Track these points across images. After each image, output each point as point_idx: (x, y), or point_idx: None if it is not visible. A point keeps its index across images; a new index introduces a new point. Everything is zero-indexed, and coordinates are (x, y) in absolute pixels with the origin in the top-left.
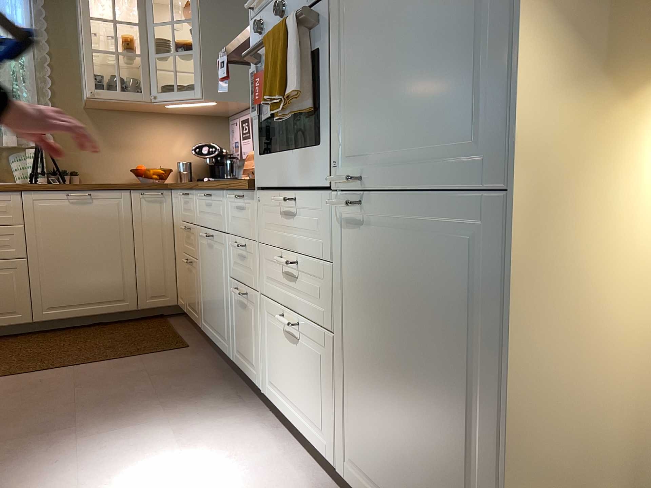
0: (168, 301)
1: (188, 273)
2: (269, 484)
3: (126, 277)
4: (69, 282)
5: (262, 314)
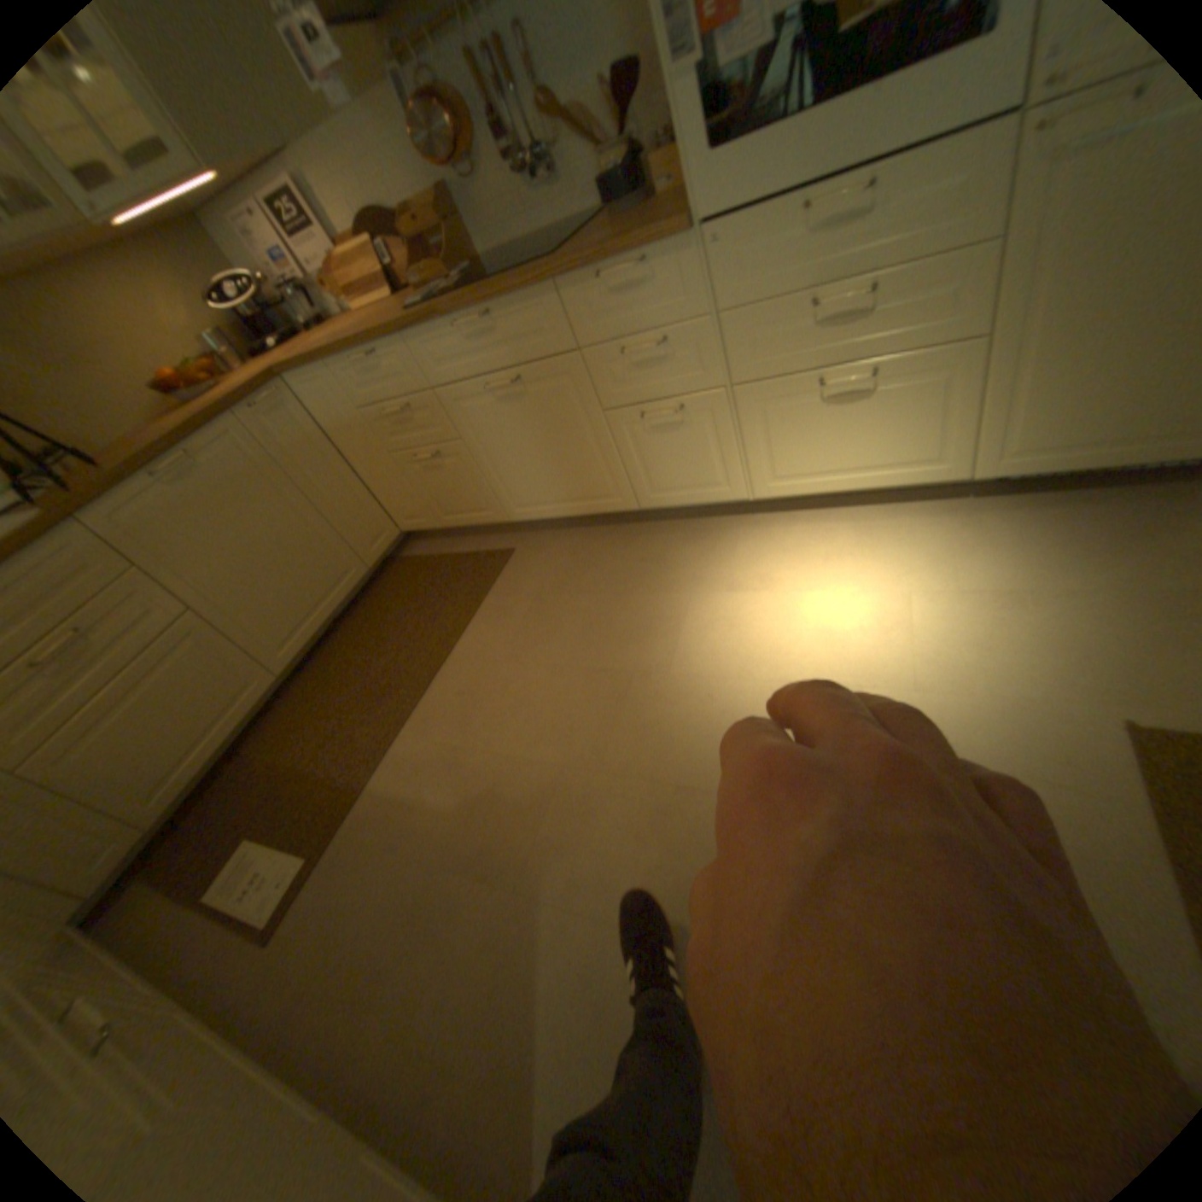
0: (391, 534)
1: (427, 474)
2: (890, 542)
3: (328, 538)
4: (272, 596)
5: (739, 407)
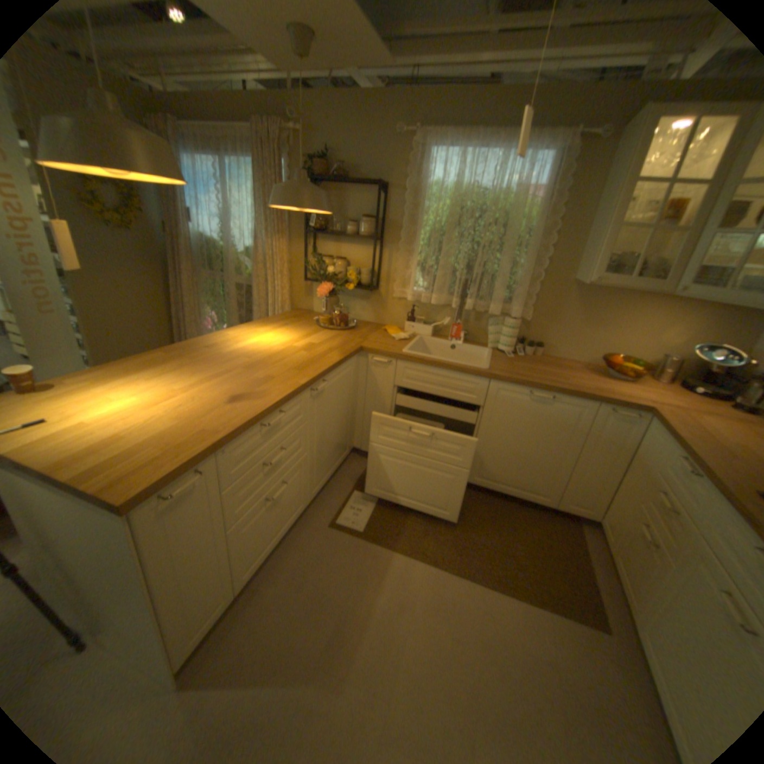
0: (592, 517)
1: (641, 539)
2: None
3: (558, 480)
4: (504, 465)
5: None
